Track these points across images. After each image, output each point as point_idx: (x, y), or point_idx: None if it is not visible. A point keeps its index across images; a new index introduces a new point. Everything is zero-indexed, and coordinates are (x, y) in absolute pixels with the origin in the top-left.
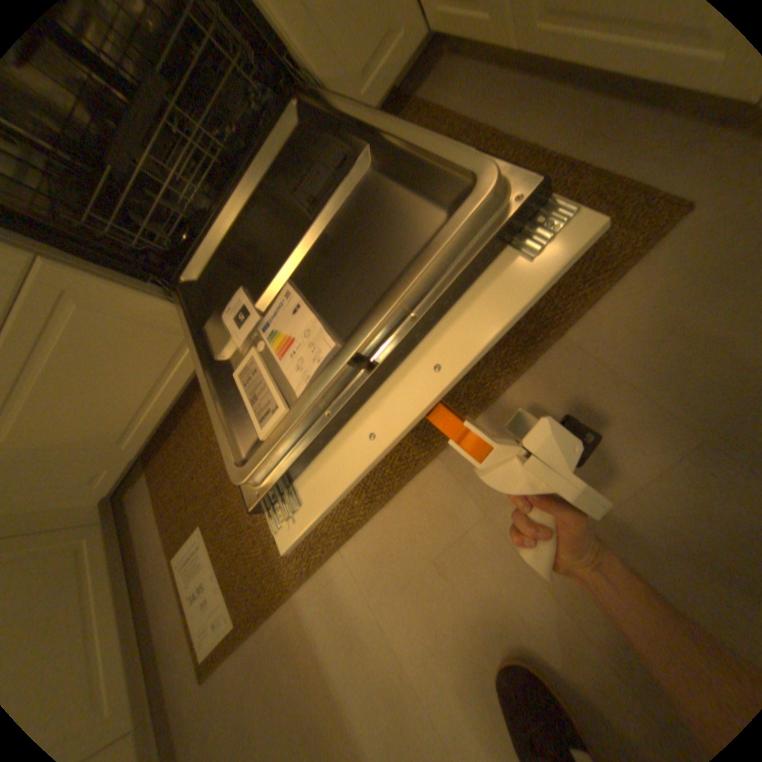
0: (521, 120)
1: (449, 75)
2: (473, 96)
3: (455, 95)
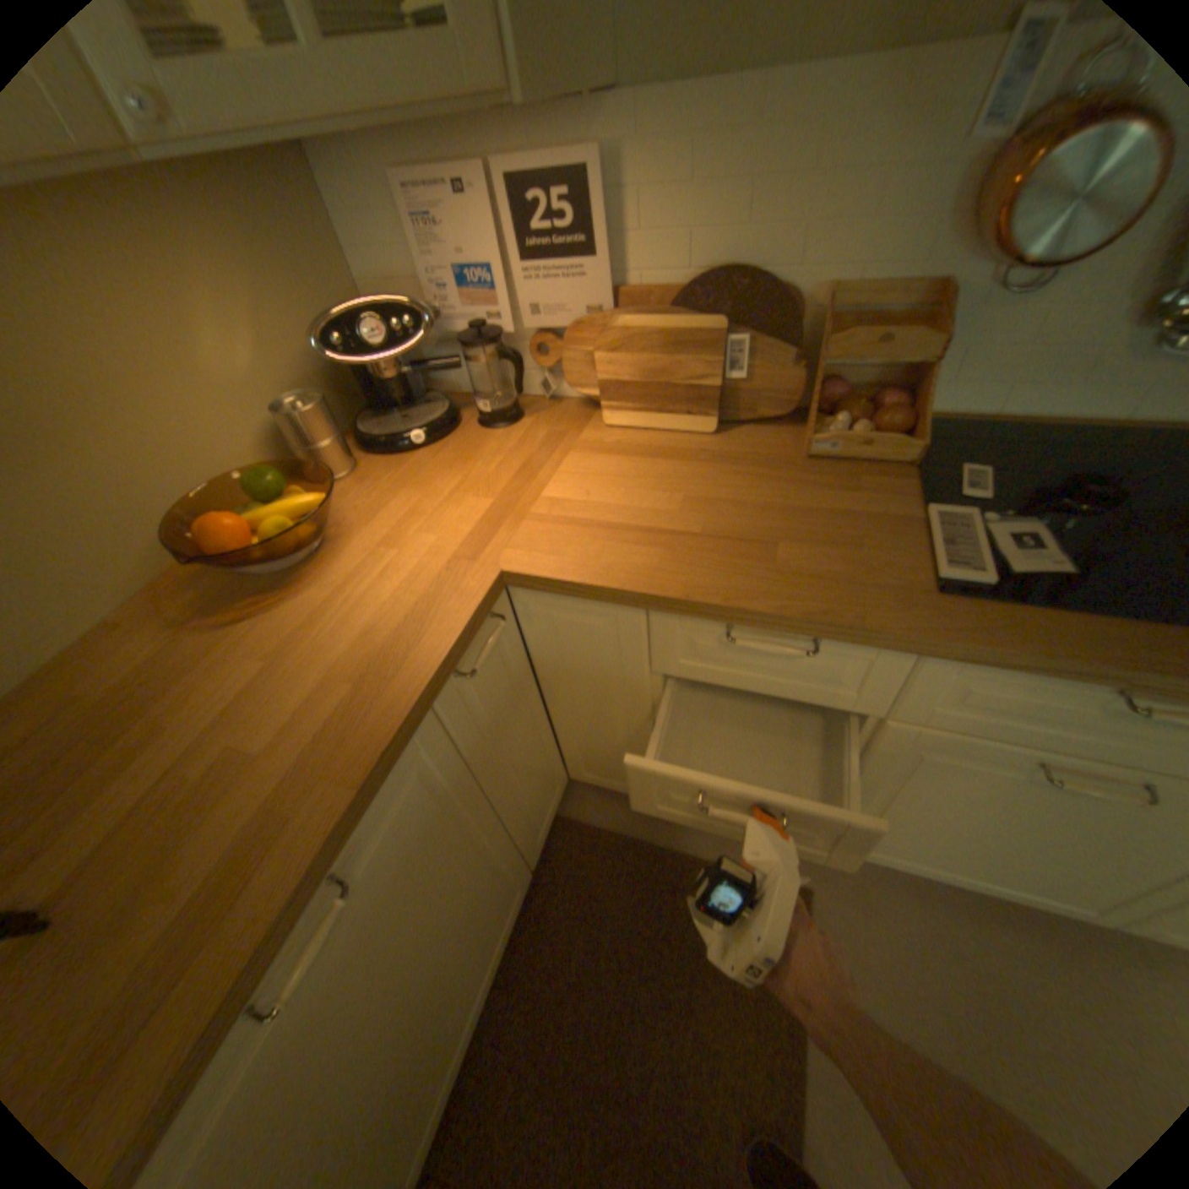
0: (668, 835)
1: (582, 795)
2: (615, 814)
3: (597, 813)
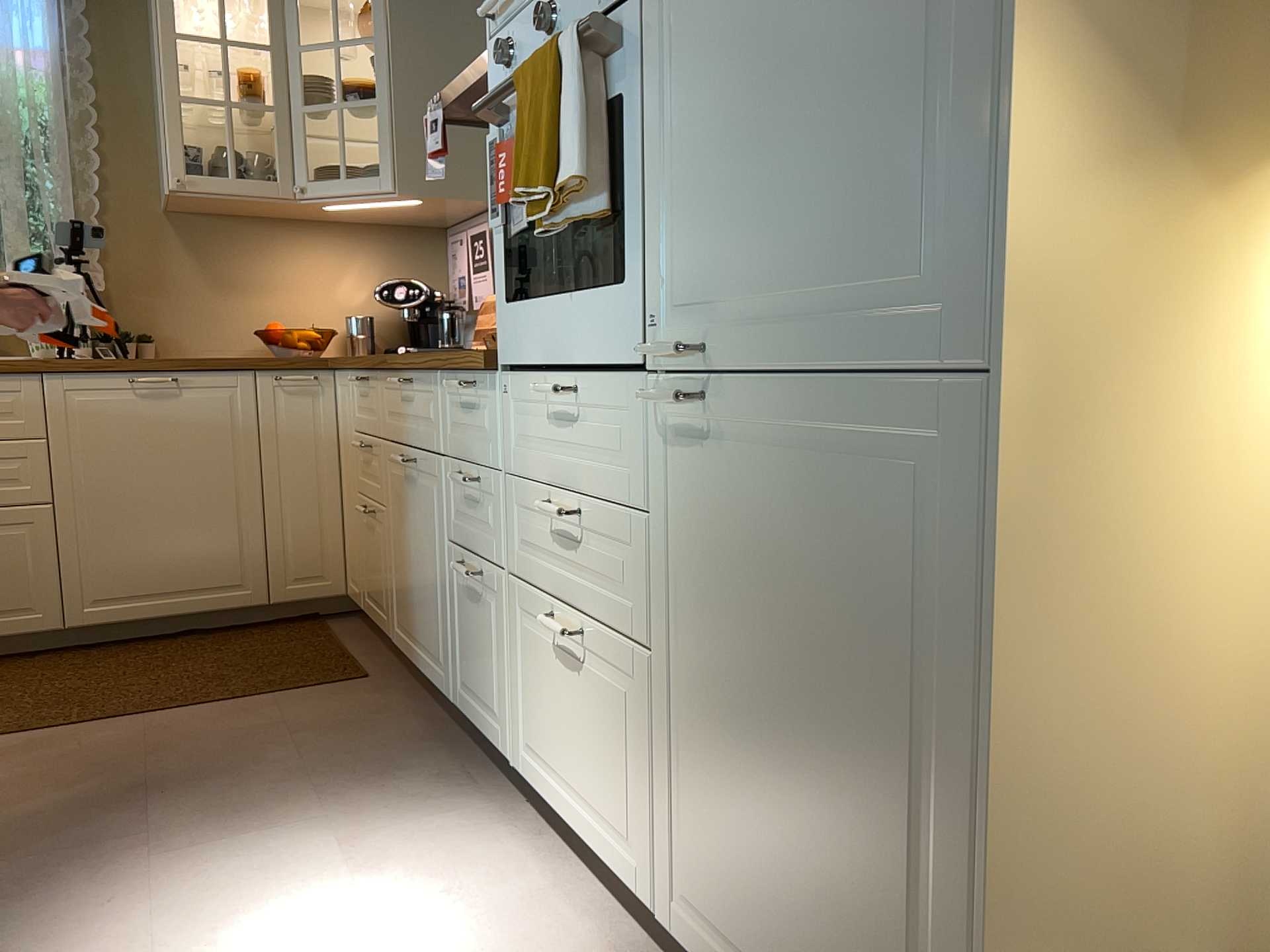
0: (353, 643)
1: (348, 622)
2: (347, 631)
3: (341, 628)
